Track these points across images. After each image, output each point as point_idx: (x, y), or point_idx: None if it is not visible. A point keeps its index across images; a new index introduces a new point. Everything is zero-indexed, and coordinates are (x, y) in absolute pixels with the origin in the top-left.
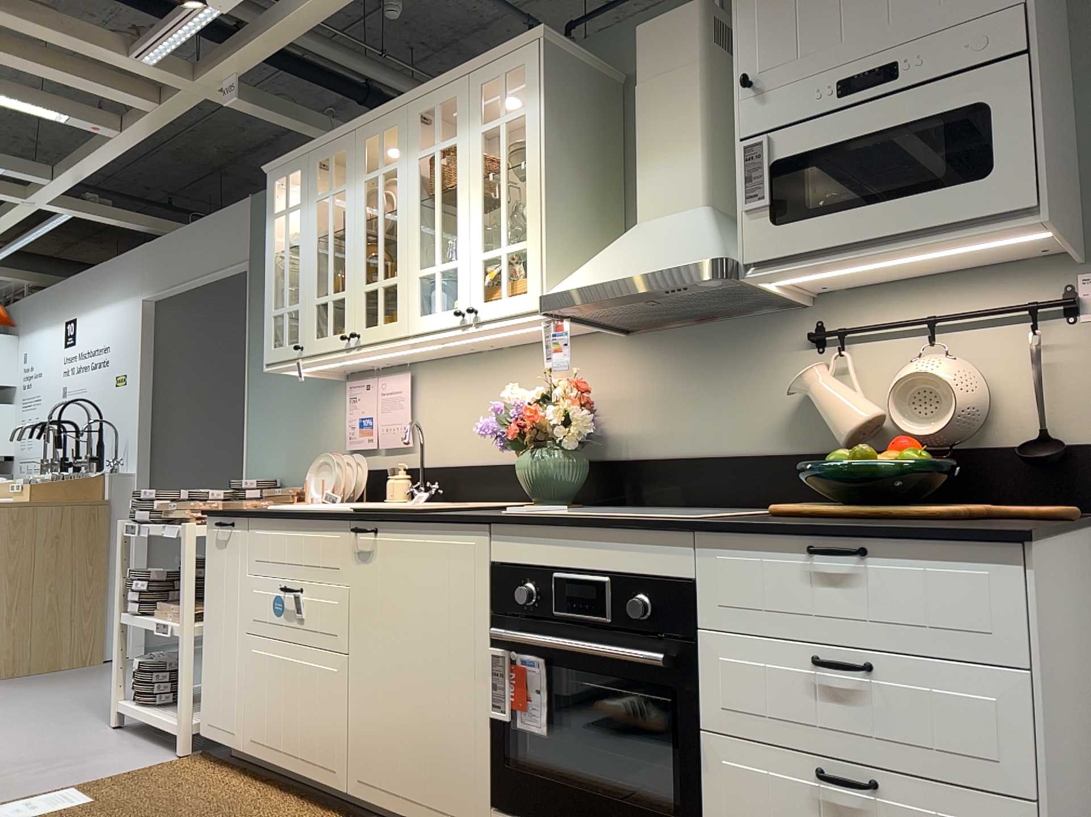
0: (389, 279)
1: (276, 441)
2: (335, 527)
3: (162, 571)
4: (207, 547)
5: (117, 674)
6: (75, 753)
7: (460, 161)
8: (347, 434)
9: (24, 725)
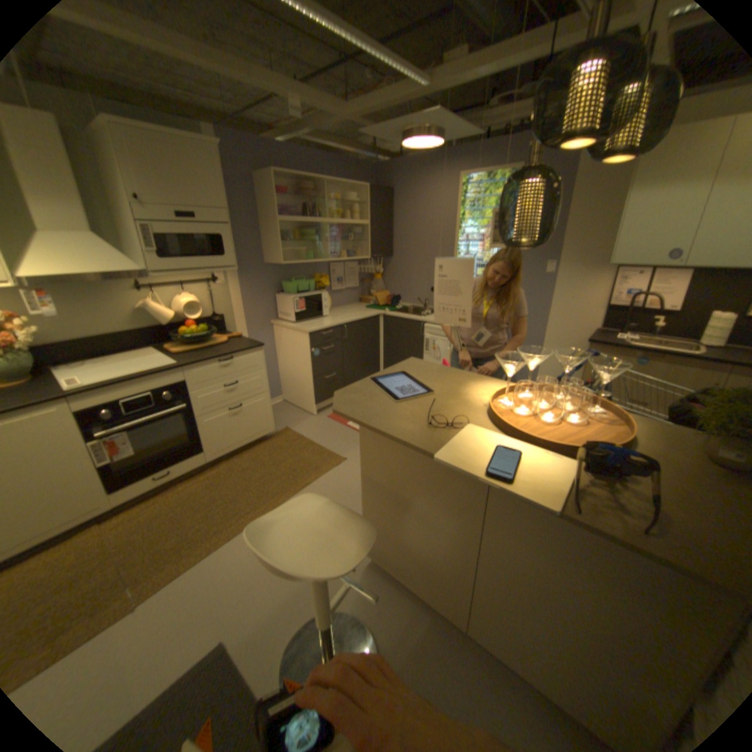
0: None
1: None
2: None
3: None
4: None
5: None
6: None
7: None
8: None
9: None
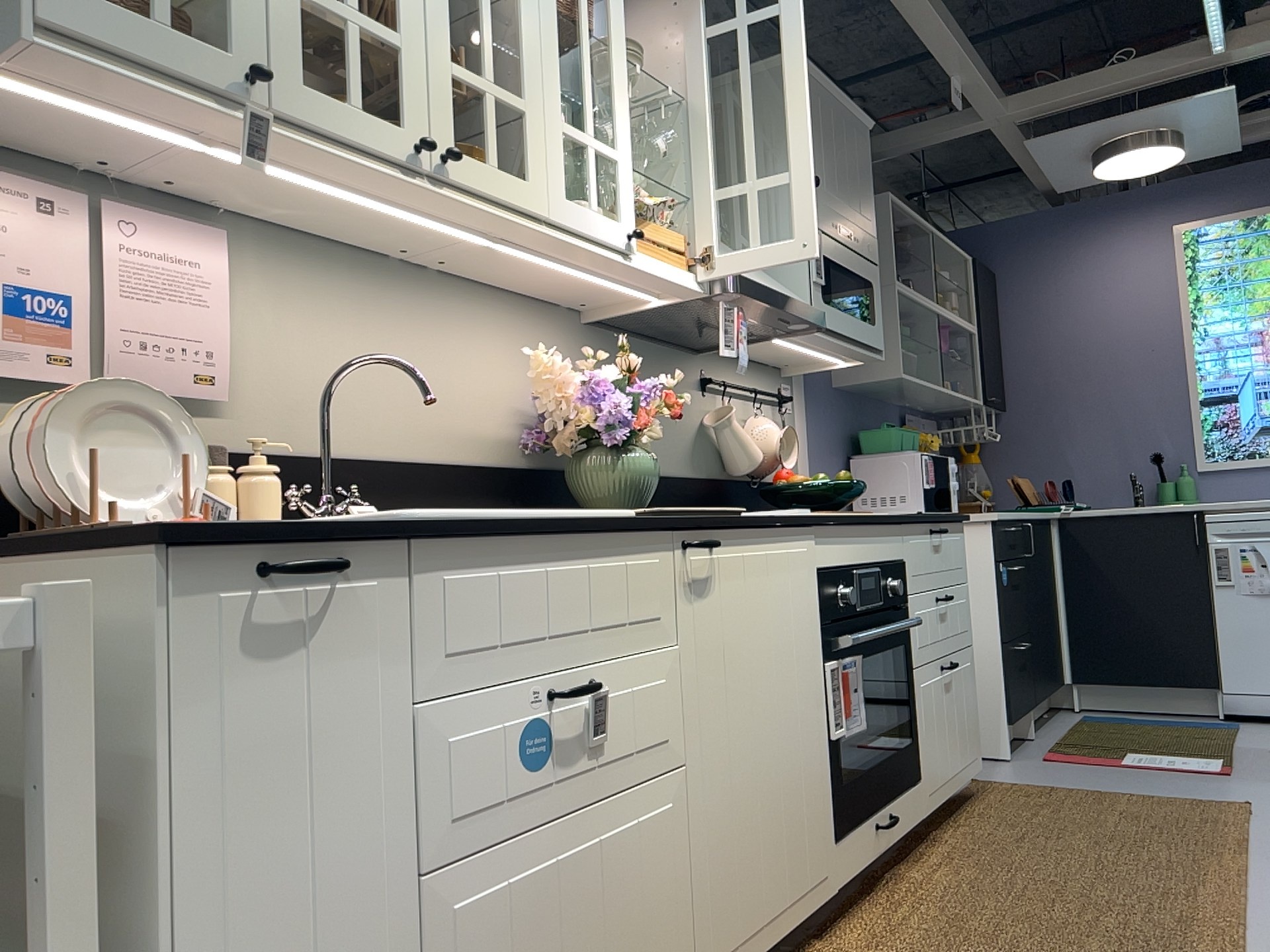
0: (511, 97)
1: None
2: (650, 544)
3: None
4: (154, 675)
5: None
6: None
7: (616, 13)
8: None
9: None
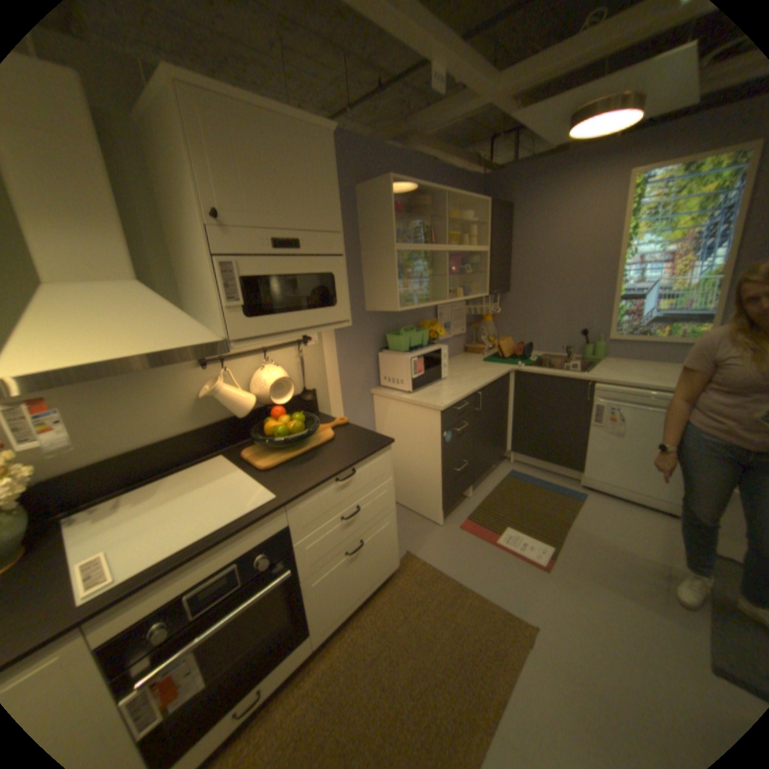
0: None
1: None
2: None
3: None
4: None
5: None
6: None
7: None
8: None
9: None
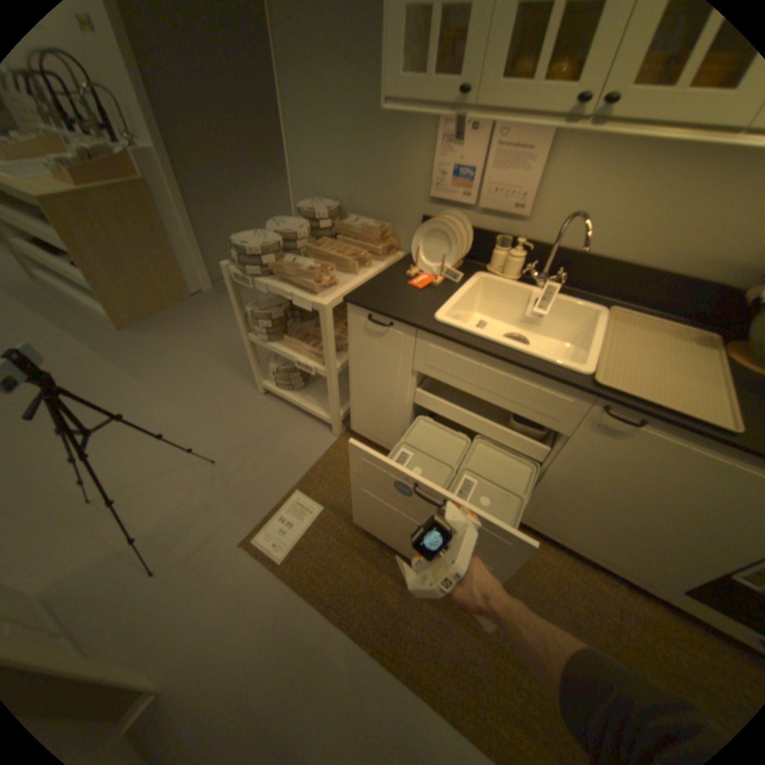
0: None
1: (326, 158)
2: (571, 392)
3: (274, 306)
4: (349, 327)
5: (256, 369)
6: (260, 433)
7: None
8: (435, 179)
9: (197, 393)
